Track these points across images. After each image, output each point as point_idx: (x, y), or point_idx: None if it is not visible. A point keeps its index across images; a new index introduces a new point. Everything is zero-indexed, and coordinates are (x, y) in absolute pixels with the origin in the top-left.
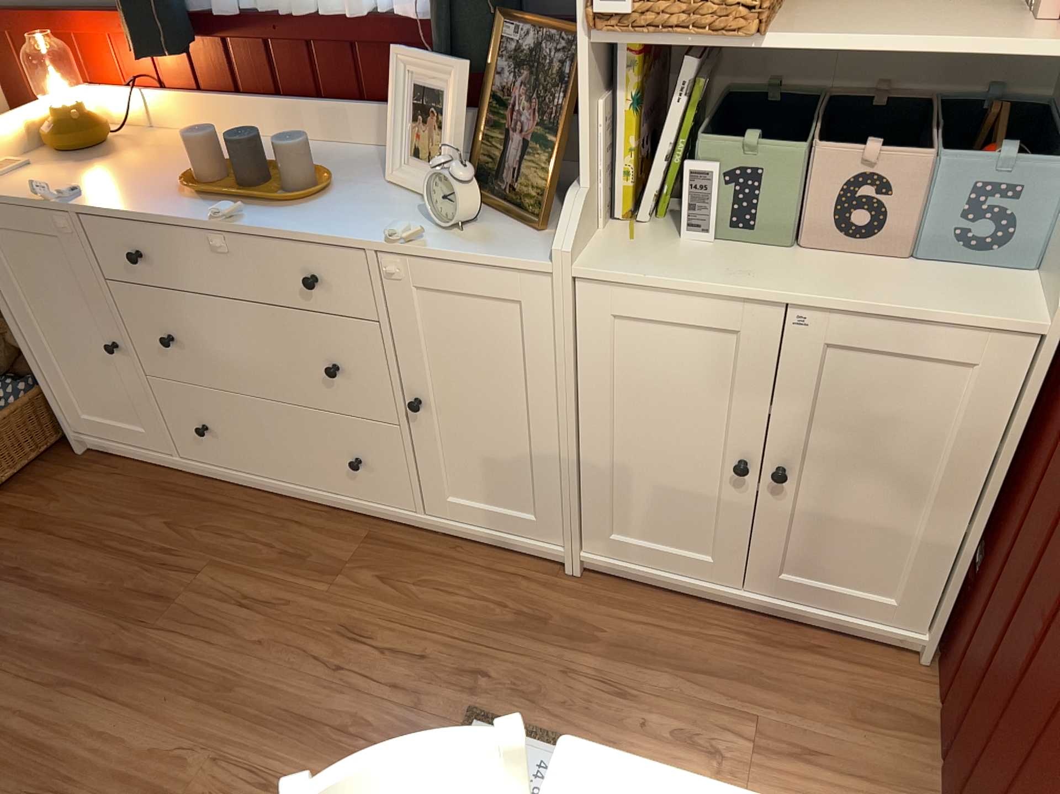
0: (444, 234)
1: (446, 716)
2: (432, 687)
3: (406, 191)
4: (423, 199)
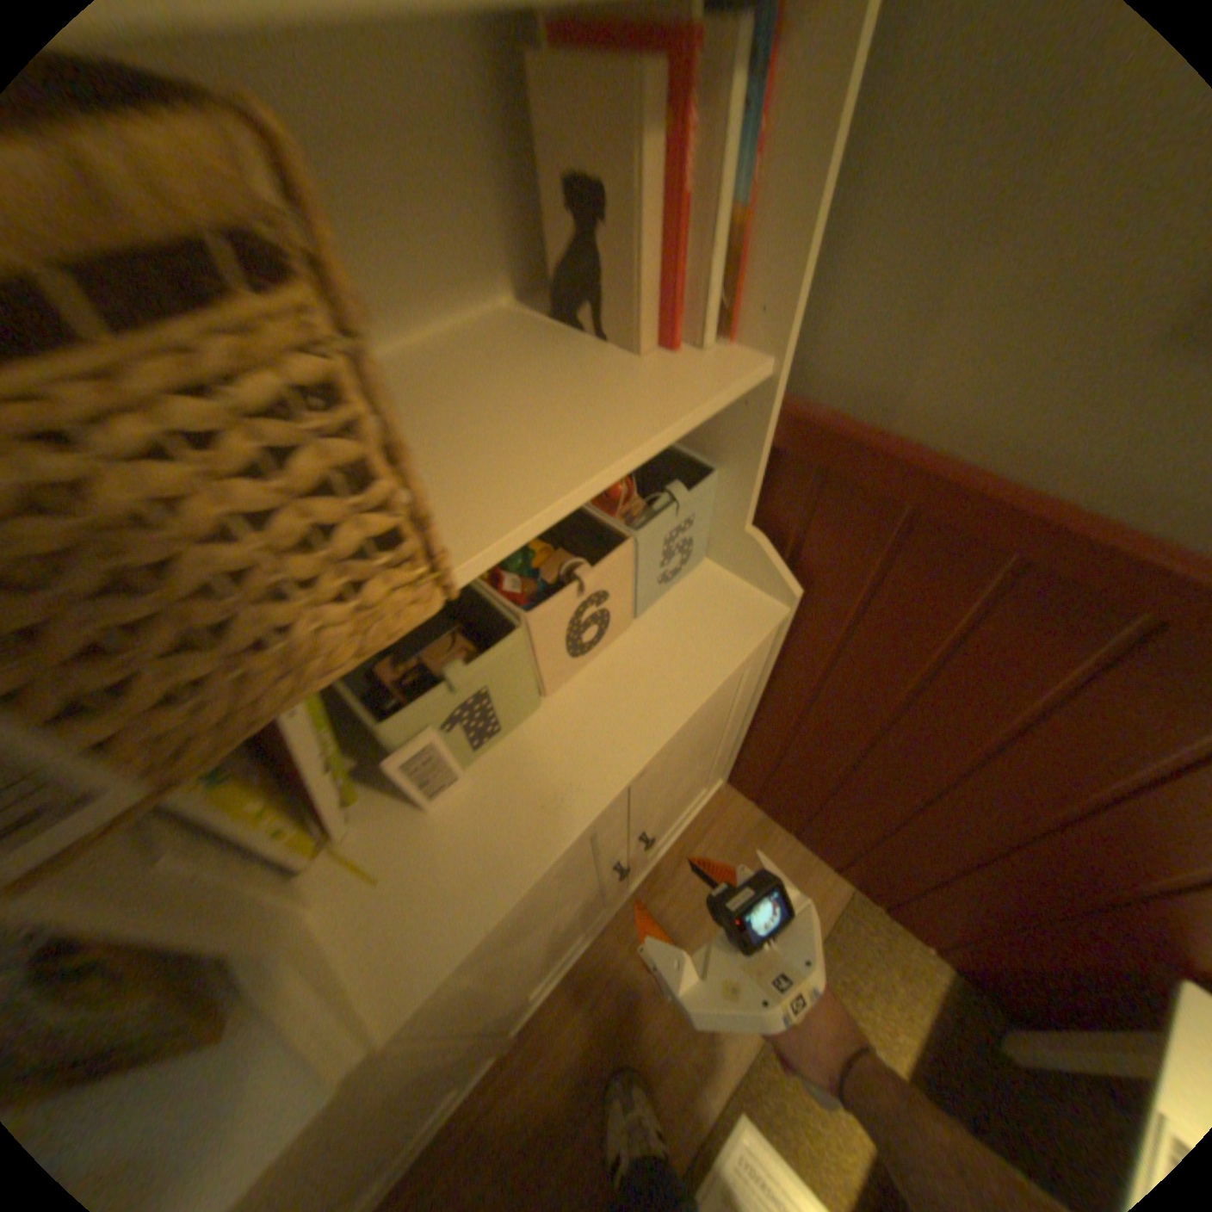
0: None
1: None
2: None
3: None
4: None
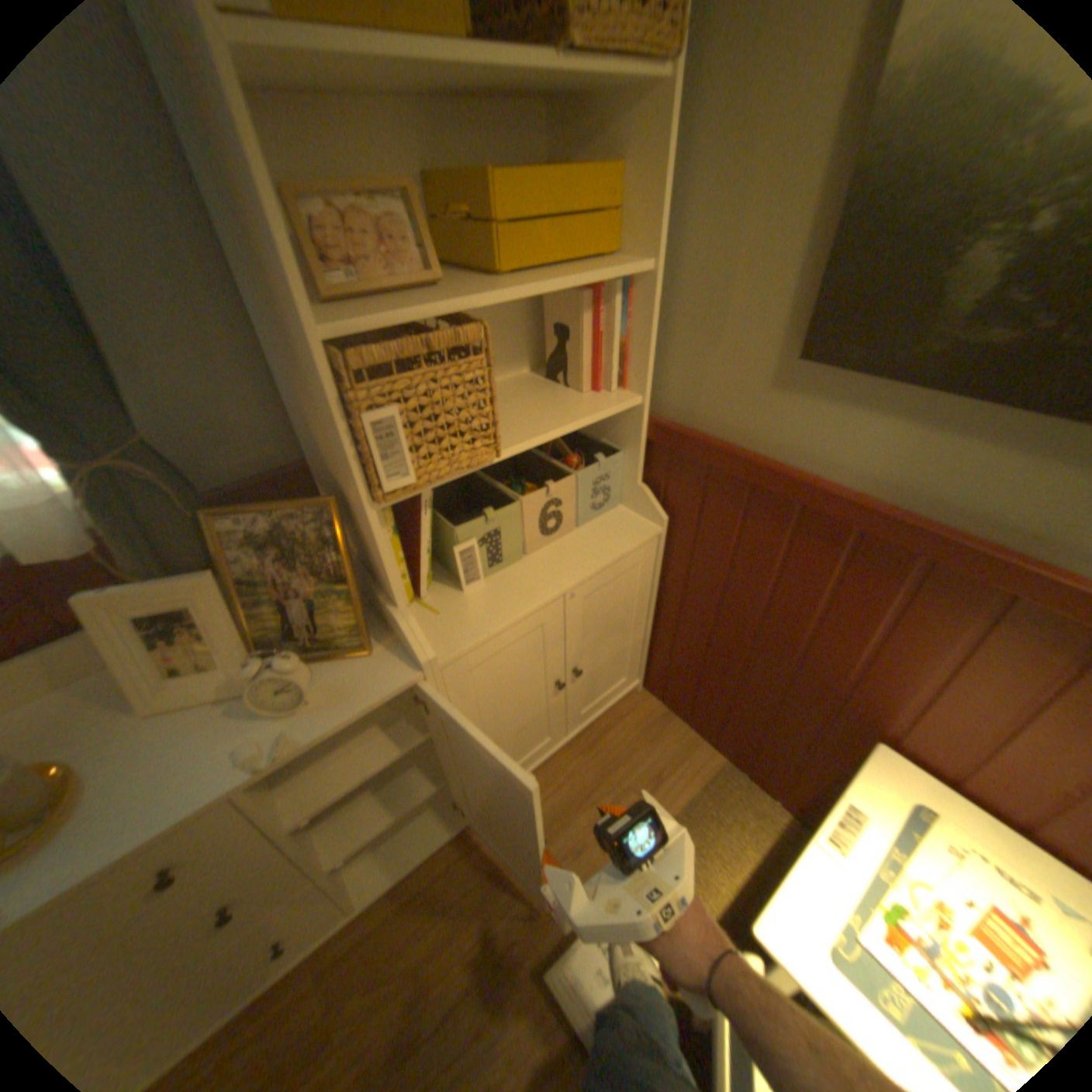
0: (294, 722)
1: (529, 1009)
2: (499, 1007)
3: (171, 712)
4: (209, 707)
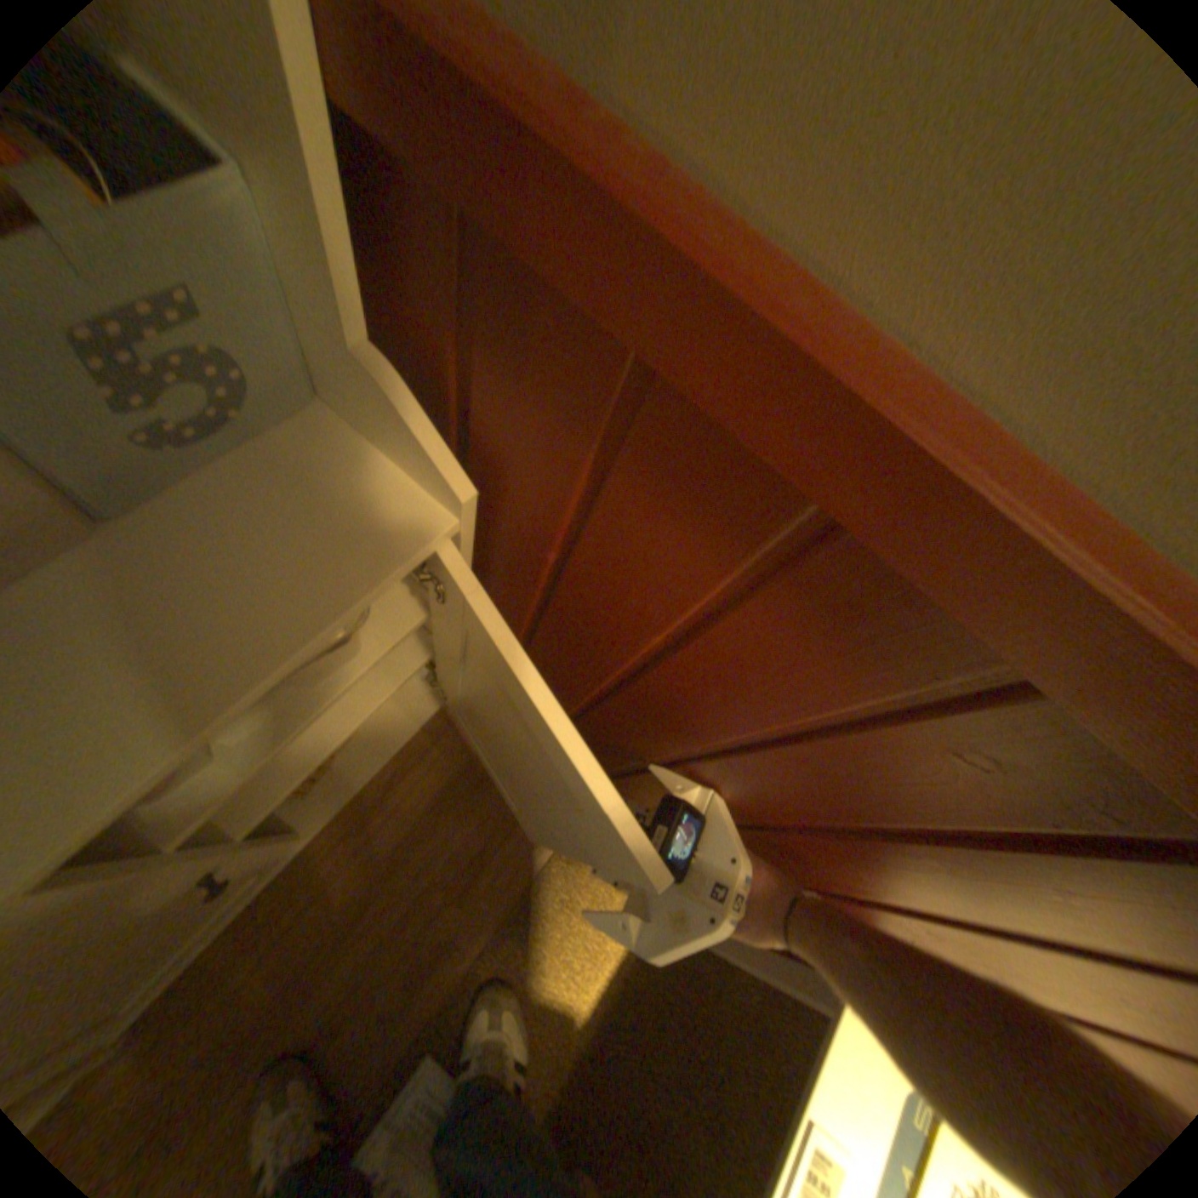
0: None
1: None
2: None
3: None
4: None
